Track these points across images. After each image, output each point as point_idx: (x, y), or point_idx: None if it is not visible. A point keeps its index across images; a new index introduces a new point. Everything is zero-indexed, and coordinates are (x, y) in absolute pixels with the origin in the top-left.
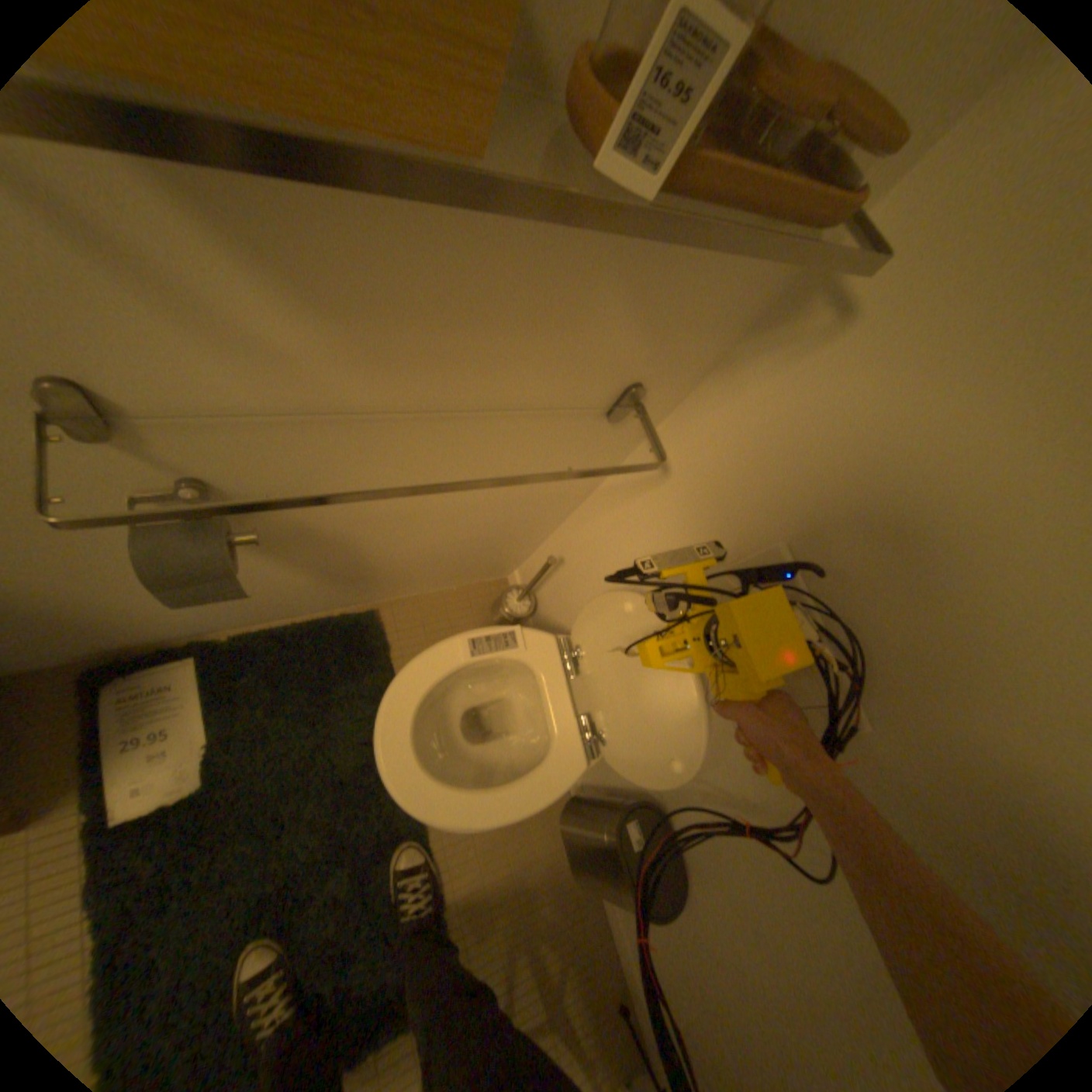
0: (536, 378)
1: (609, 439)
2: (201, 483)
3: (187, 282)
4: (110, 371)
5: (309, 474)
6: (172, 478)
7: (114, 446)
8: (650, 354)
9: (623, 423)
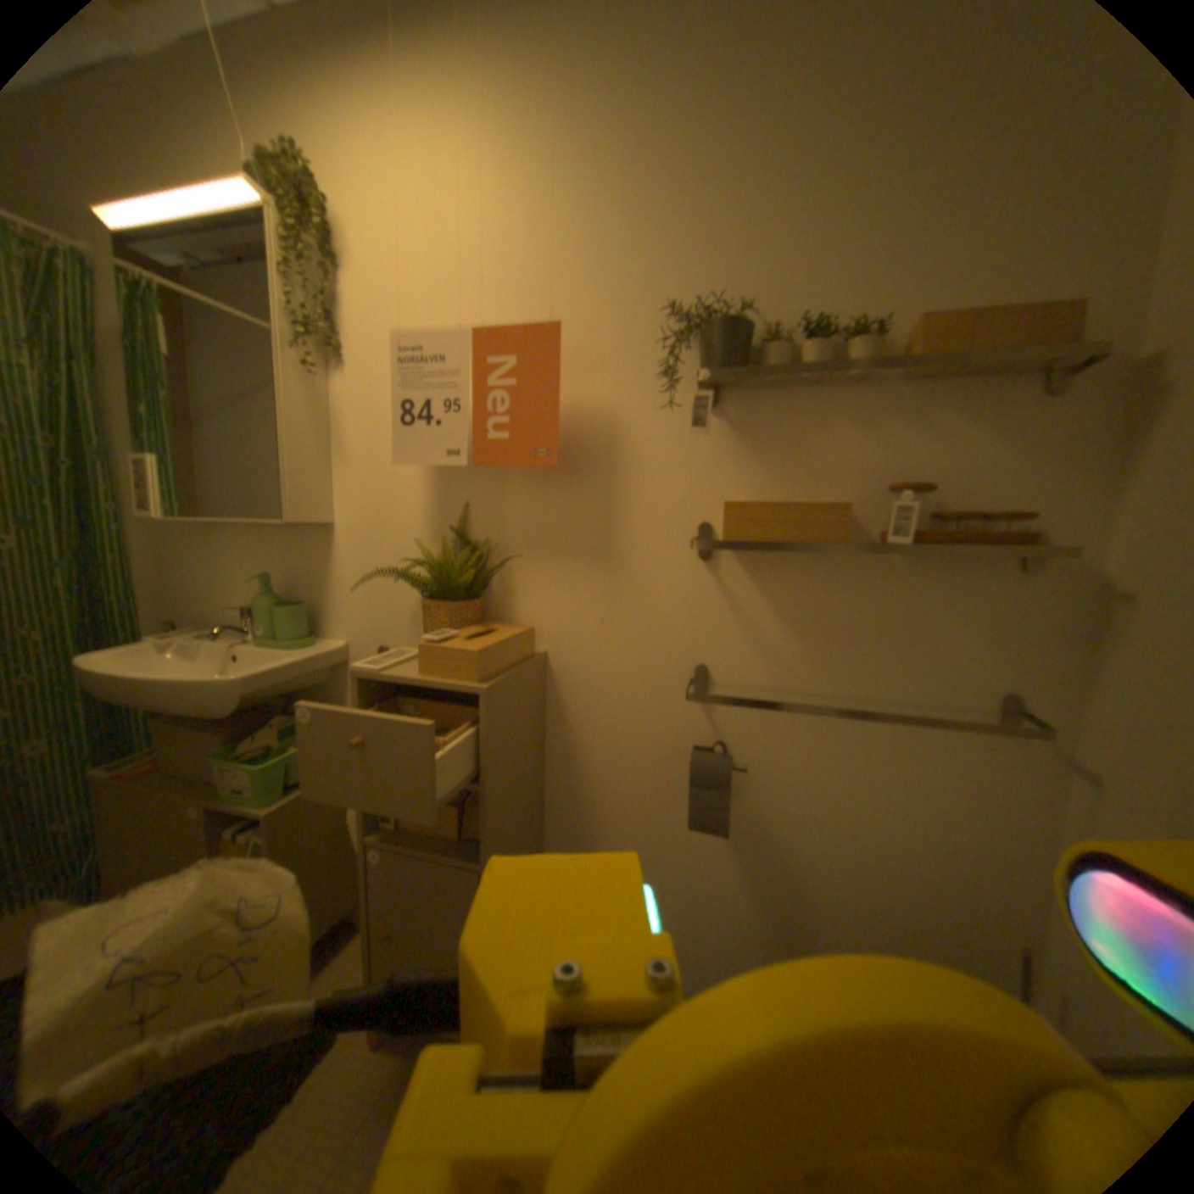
0: (923, 683)
1: (1028, 765)
2: (727, 747)
3: (758, 624)
4: (721, 664)
5: (781, 755)
6: (716, 741)
7: (704, 709)
8: (1010, 667)
9: (1031, 744)
